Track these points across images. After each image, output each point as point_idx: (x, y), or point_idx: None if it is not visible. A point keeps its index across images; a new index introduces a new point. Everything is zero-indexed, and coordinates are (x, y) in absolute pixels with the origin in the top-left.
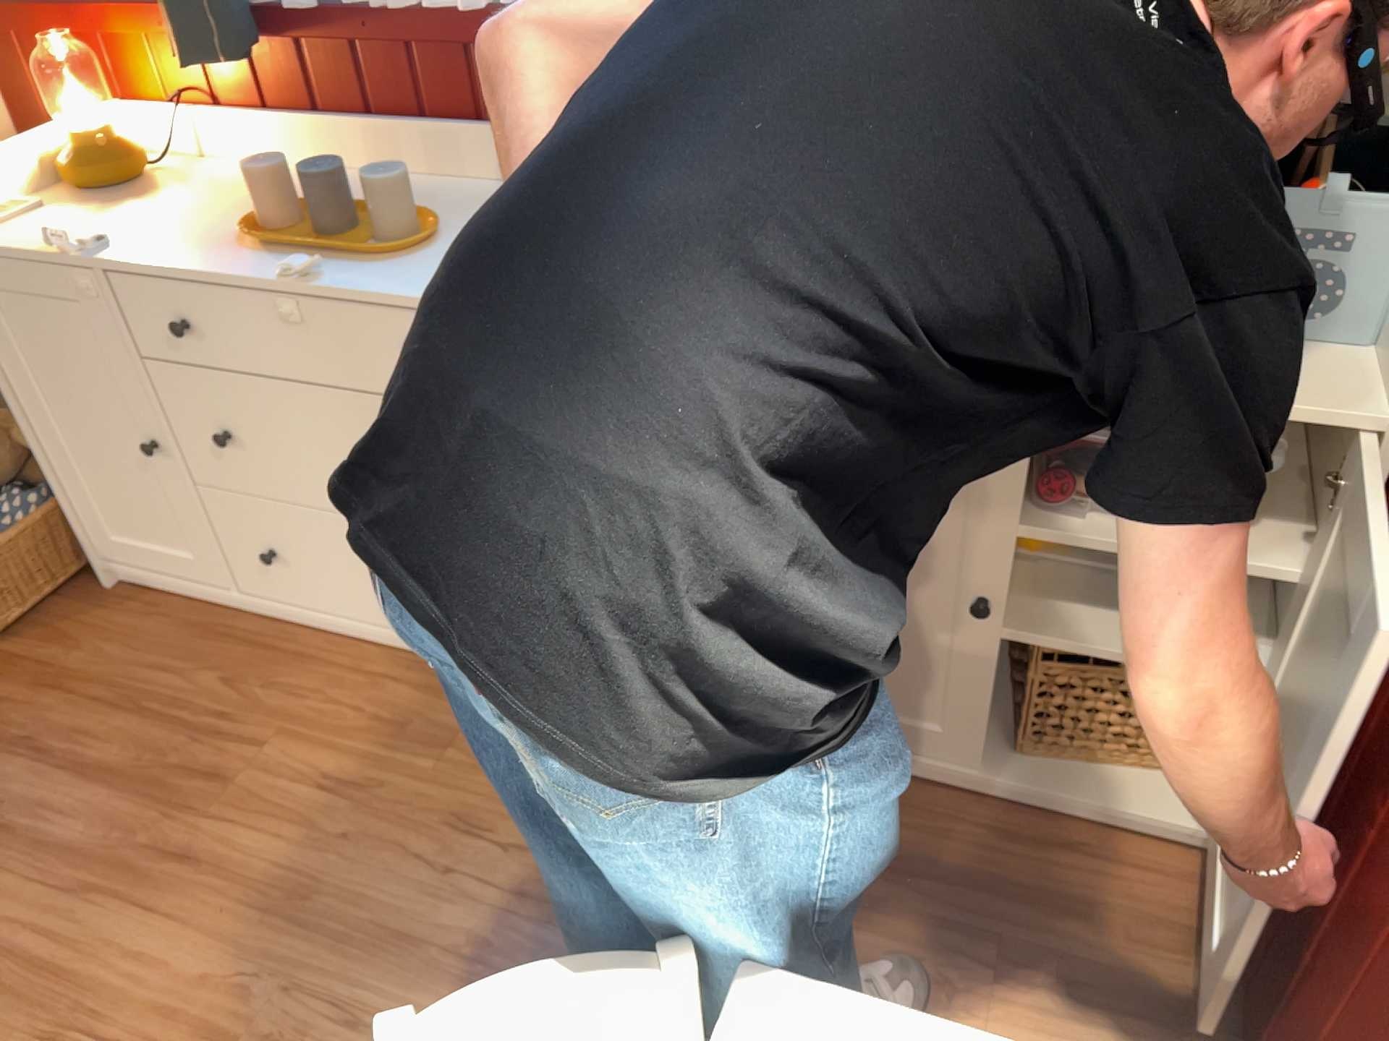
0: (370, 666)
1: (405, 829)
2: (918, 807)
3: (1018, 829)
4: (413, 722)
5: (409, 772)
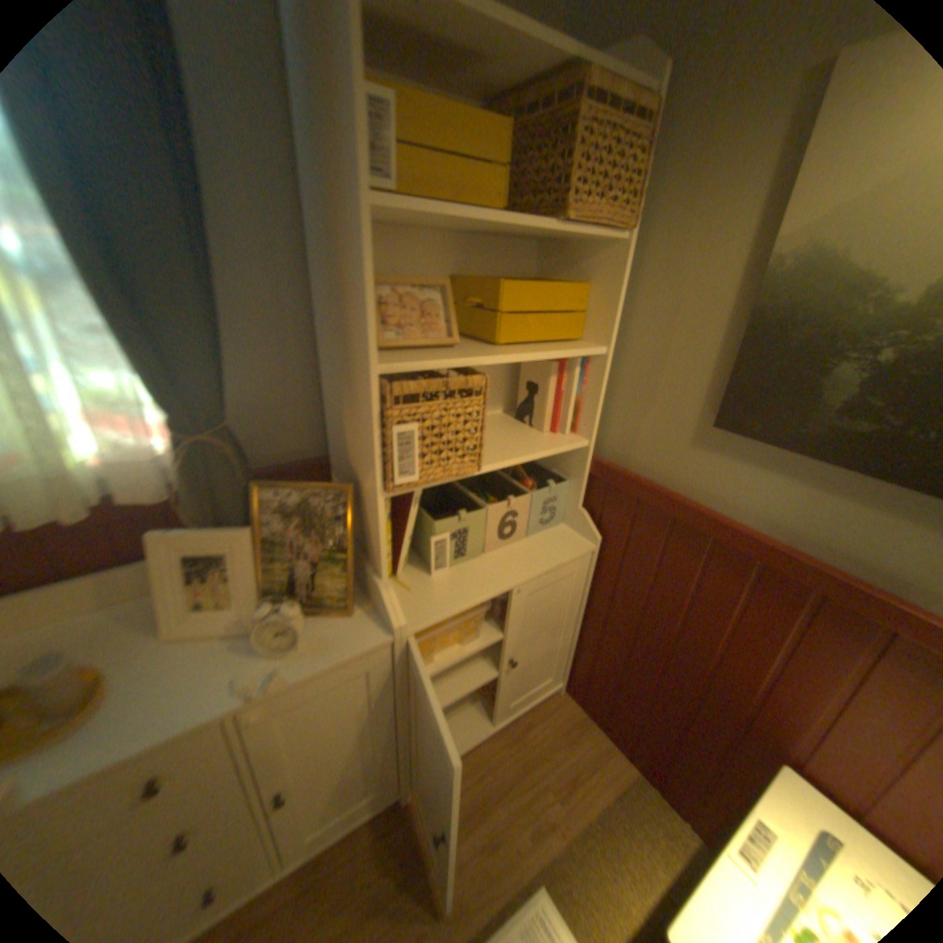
0: None
1: None
2: (479, 766)
3: (512, 741)
4: None
5: None
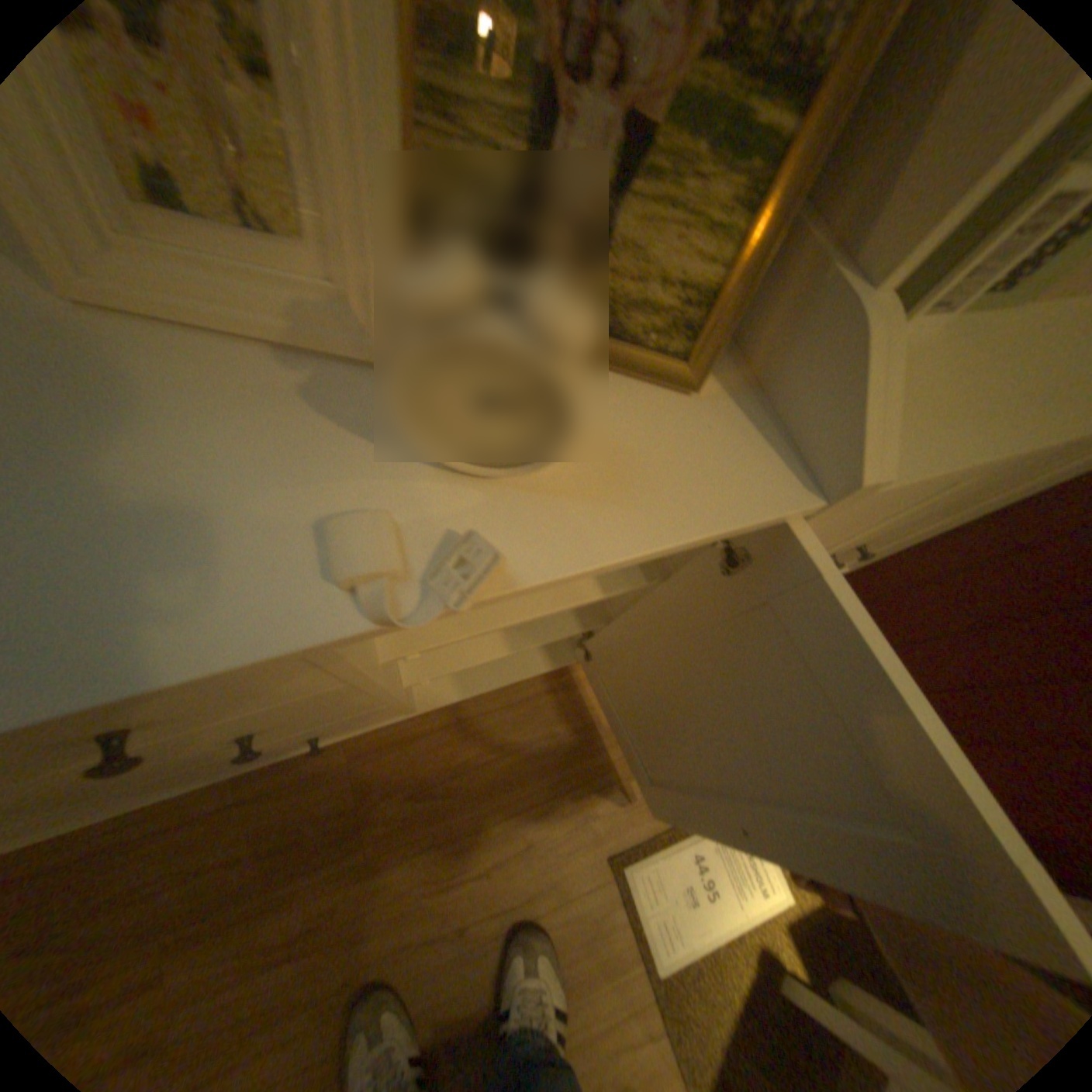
0: (196, 809)
1: (392, 932)
2: None
3: None
4: (303, 832)
5: (346, 881)
